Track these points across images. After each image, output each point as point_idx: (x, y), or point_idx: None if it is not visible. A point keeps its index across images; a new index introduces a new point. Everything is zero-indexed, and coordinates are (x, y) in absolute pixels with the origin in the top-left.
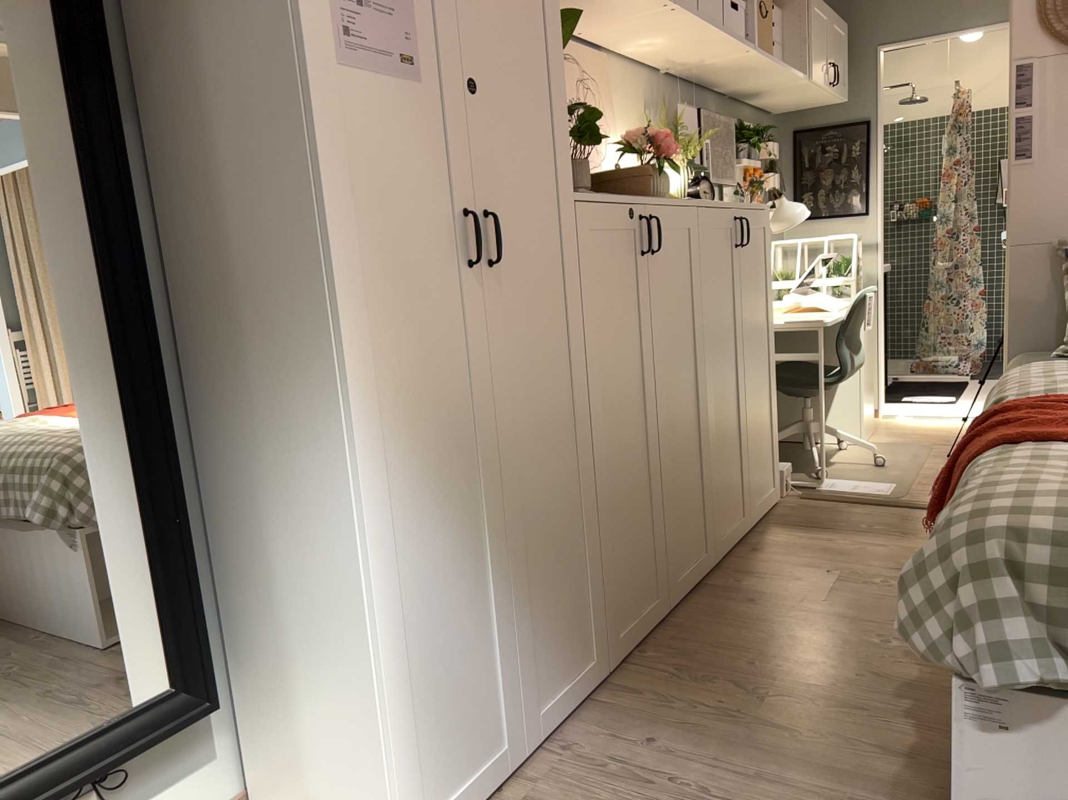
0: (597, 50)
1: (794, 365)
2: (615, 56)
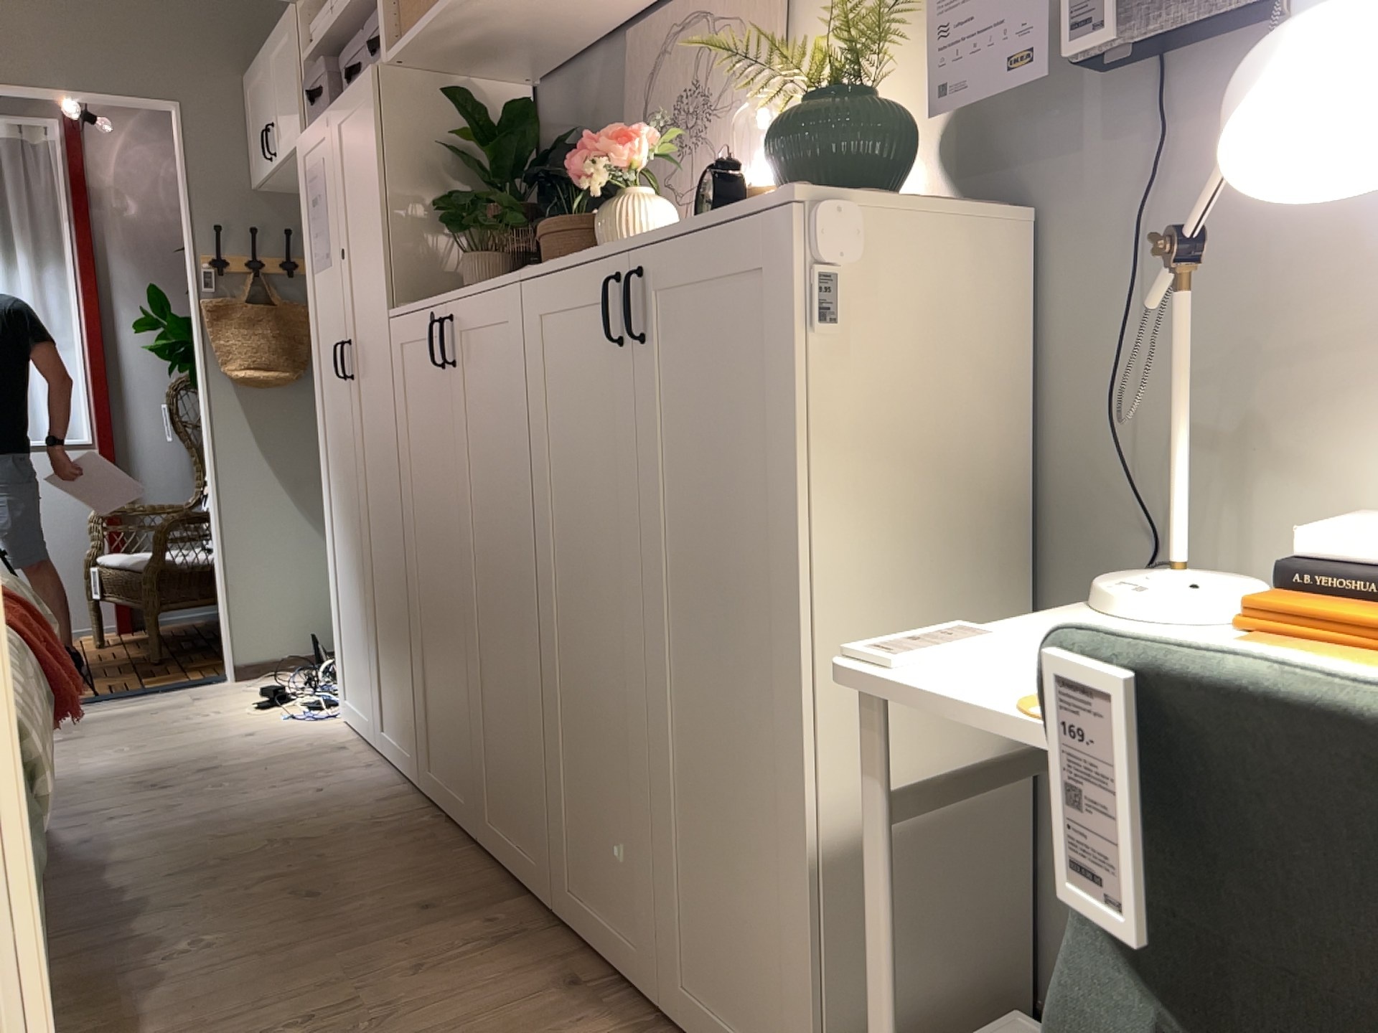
0: None
1: None
2: None
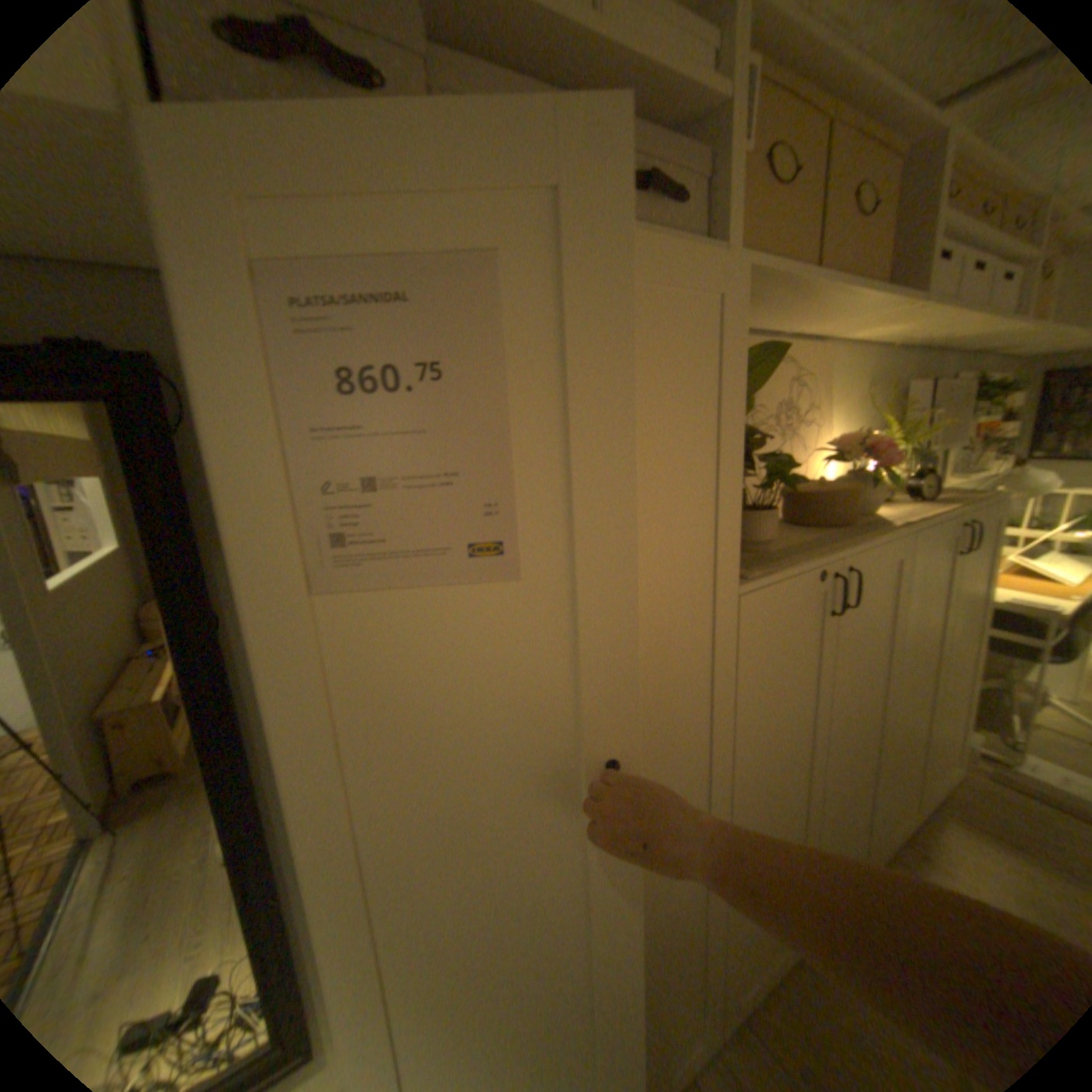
0: (822, 339)
1: (1002, 620)
2: (842, 342)
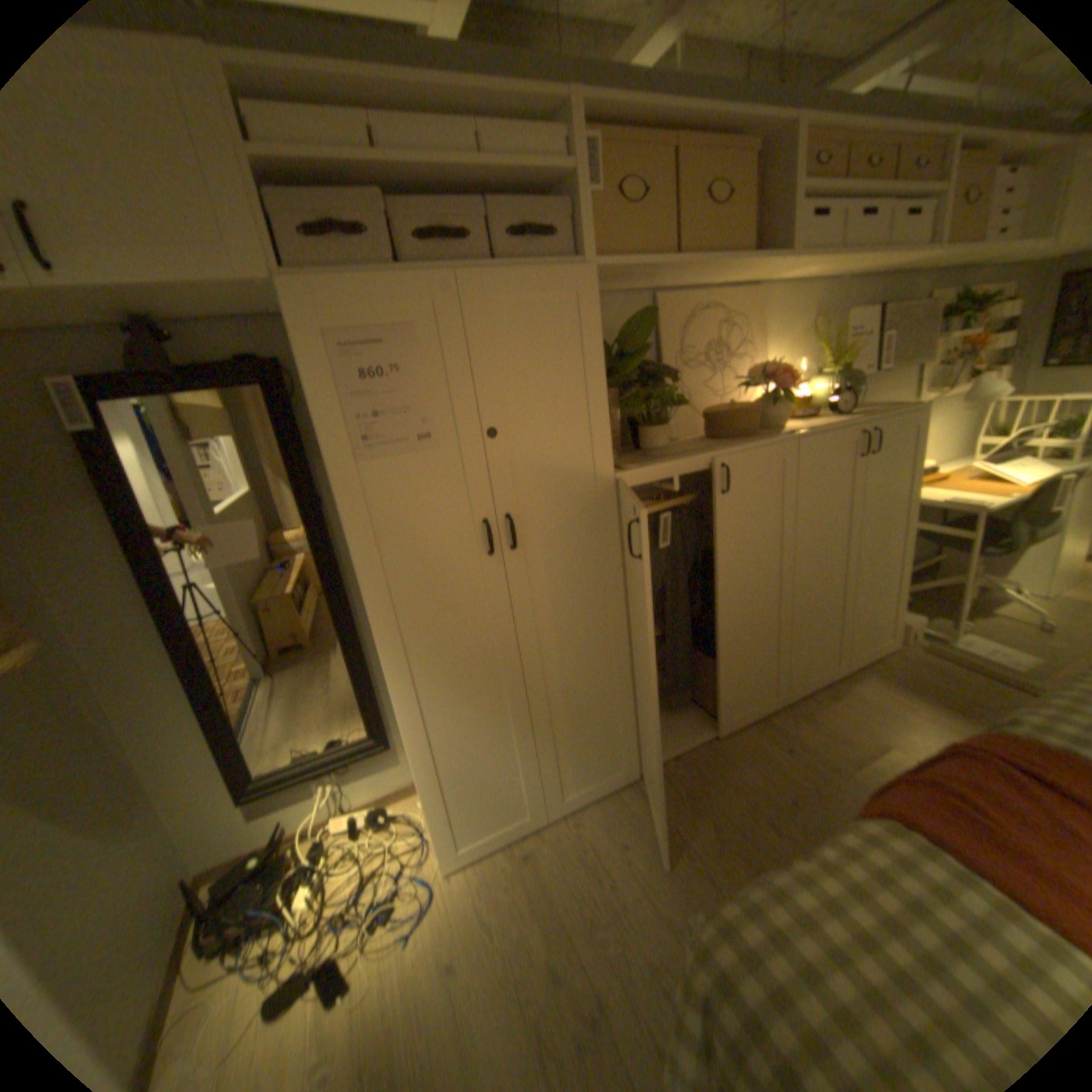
0: (755, 284)
1: (975, 523)
2: (779, 283)
